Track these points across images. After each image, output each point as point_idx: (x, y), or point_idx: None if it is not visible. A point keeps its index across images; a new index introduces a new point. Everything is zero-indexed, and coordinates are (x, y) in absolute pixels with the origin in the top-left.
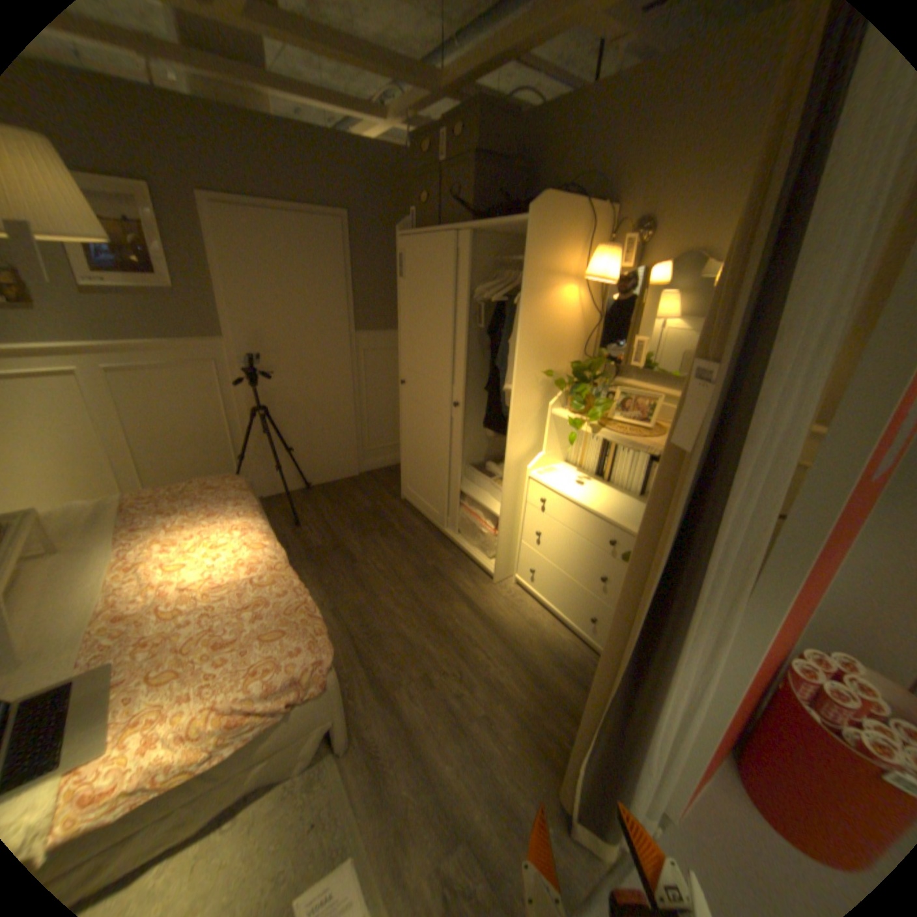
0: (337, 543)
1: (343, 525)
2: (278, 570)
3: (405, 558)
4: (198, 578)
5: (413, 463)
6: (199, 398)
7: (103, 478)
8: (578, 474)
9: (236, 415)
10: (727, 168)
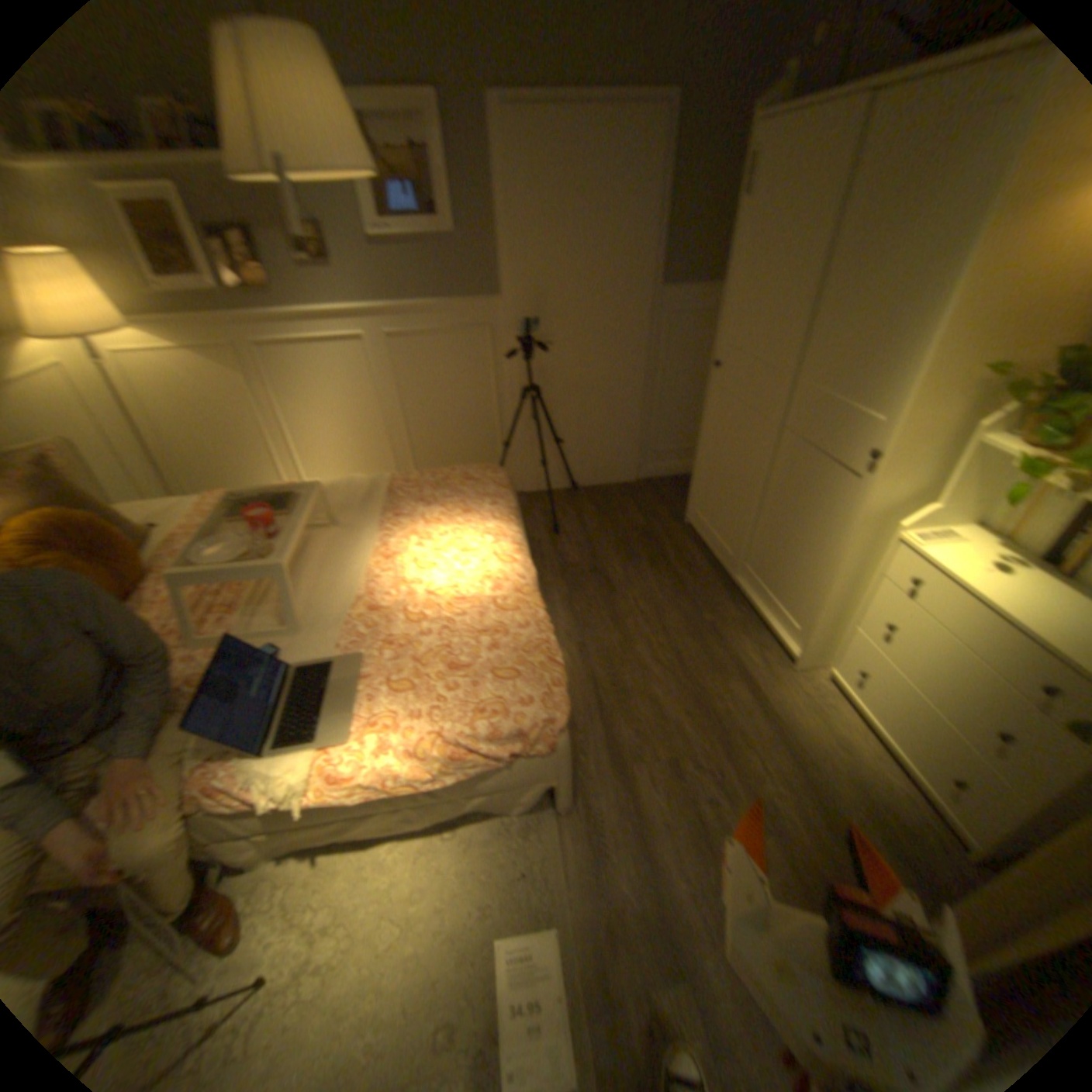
0: (598, 565)
1: (607, 544)
2: (525, 595)
3: (677, 604)
4: (448, 584)
5: (711, 481)
6: (473, 373)
7: (384, 453)
8: (1004, 551)
9: (508, 395)
10: None
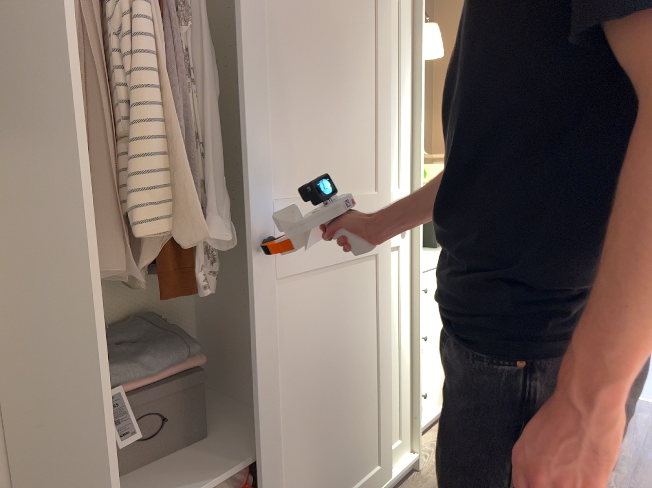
0: None
1: None
2: None
3: None
4: None
5: None
6: None
7: None
8: None
9: None
10: None
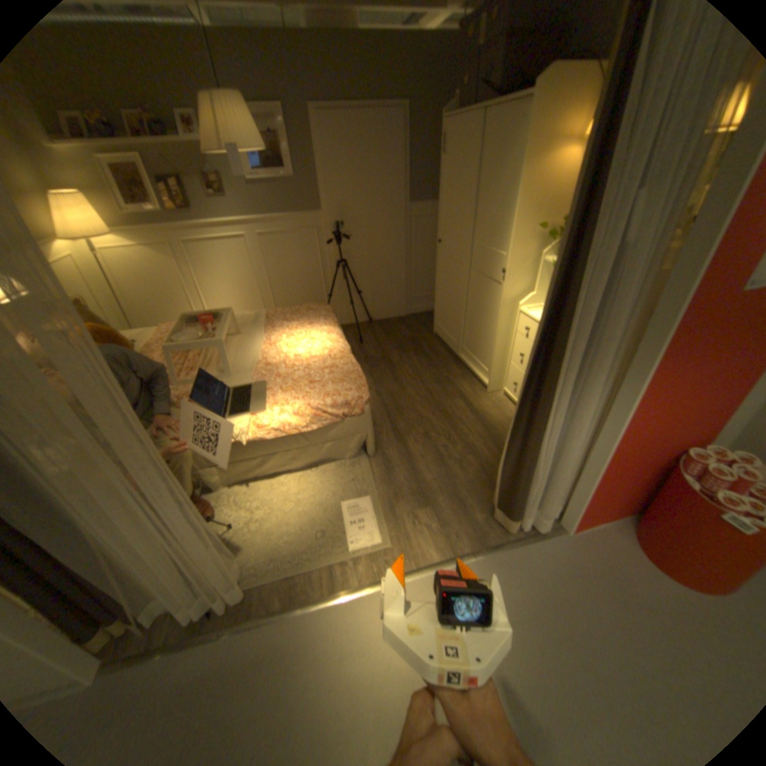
0: (385, 356)
1: (390, 346)
2: (345, 354)
3: (428, 370)
4: (304, 353)
5: (443, 306)
6: (307, 255)
7: (258, 304)
8: None
9: (328, 267)
10: None
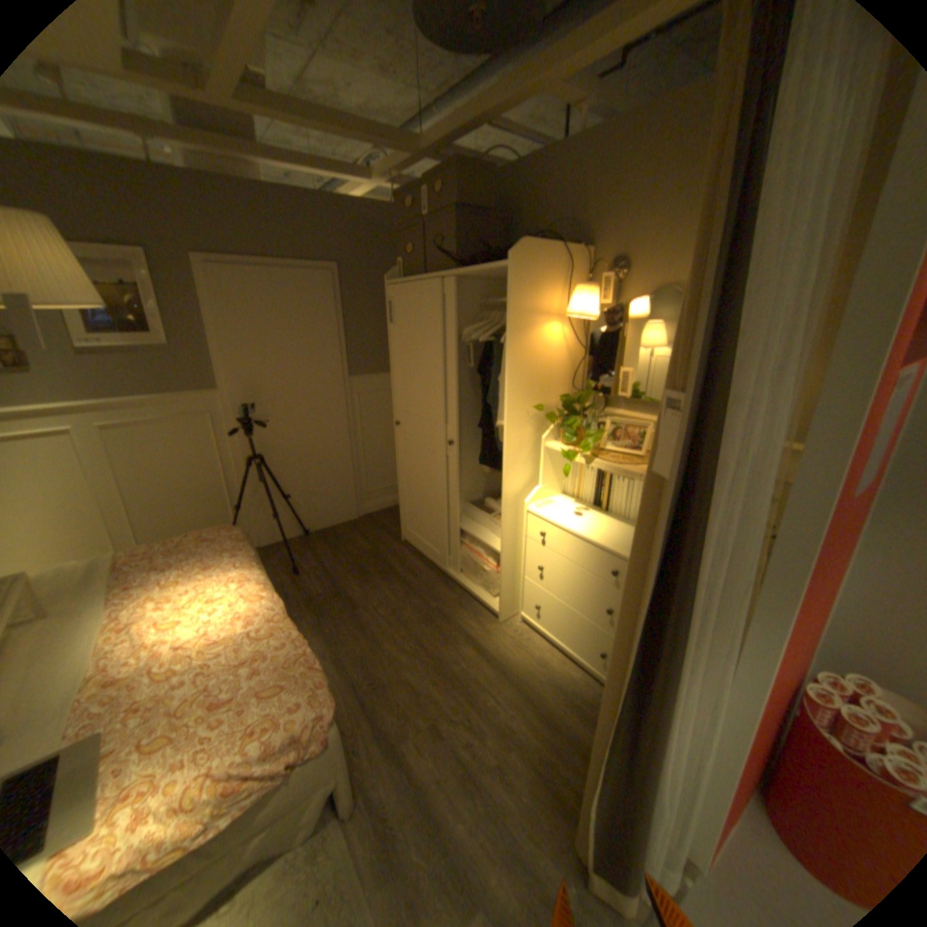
0: (337, 590)
1: (342, 571)
2: (275, 623)
3: (407, 602)
4: (193, 636)
5: (412, 504)
6: (194, 451)
7: (96, 537)
8: (576, 505)
9: (232, 465)
10: (690, 210)
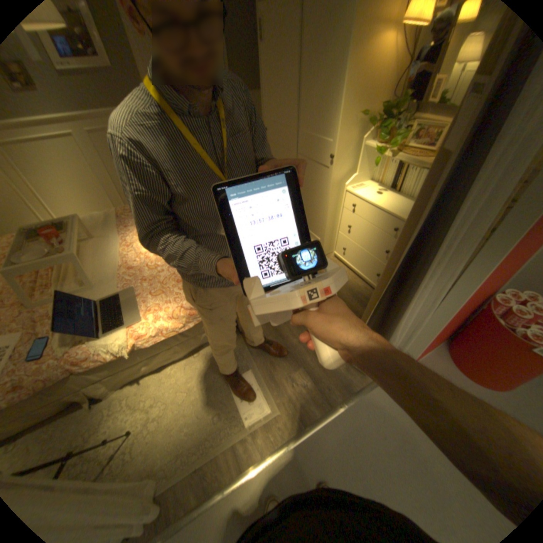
0: None
1: None
2: None
3: None
4: None
5: None
6: None
7: (103, 201)
8: (379, 187)
9: None
10: None
